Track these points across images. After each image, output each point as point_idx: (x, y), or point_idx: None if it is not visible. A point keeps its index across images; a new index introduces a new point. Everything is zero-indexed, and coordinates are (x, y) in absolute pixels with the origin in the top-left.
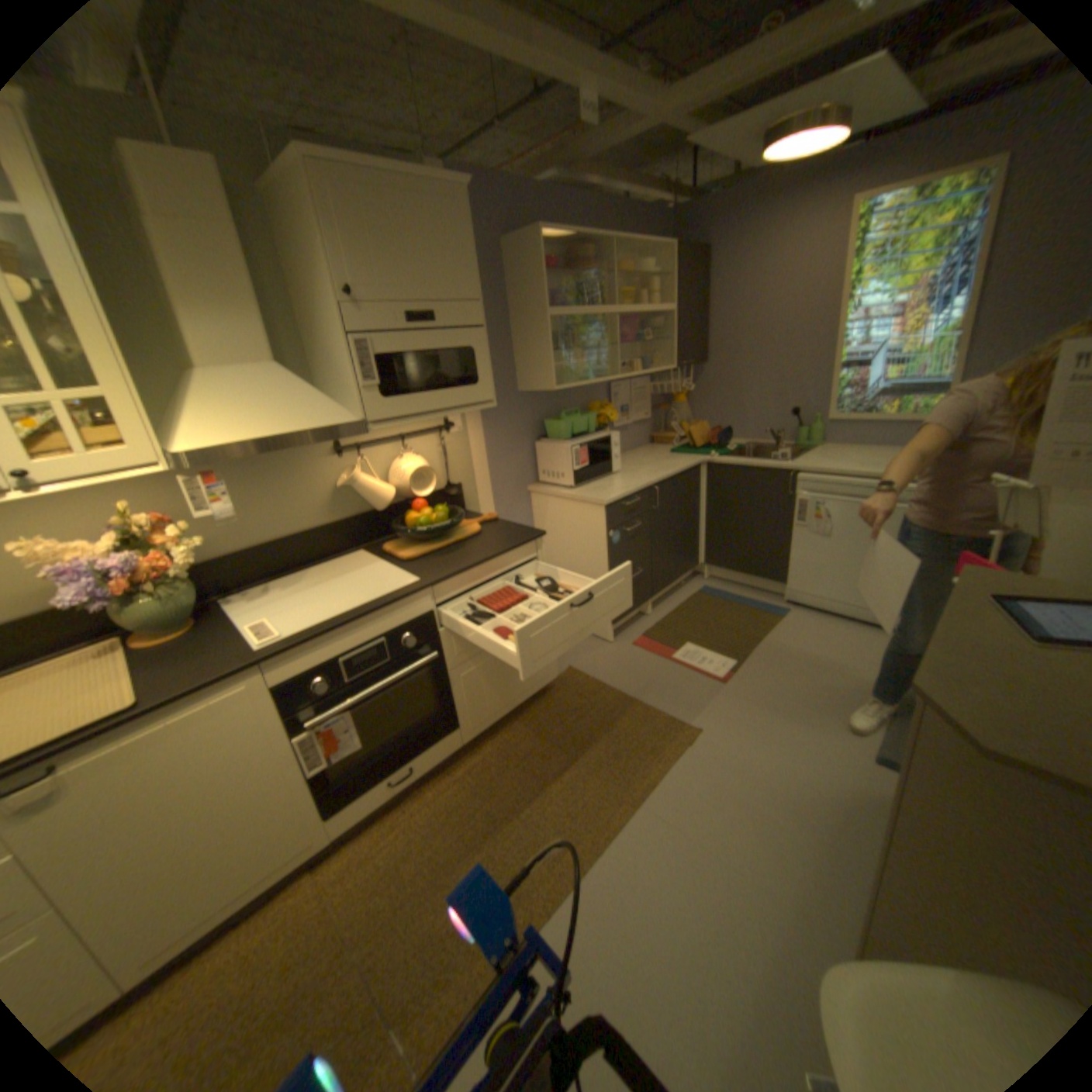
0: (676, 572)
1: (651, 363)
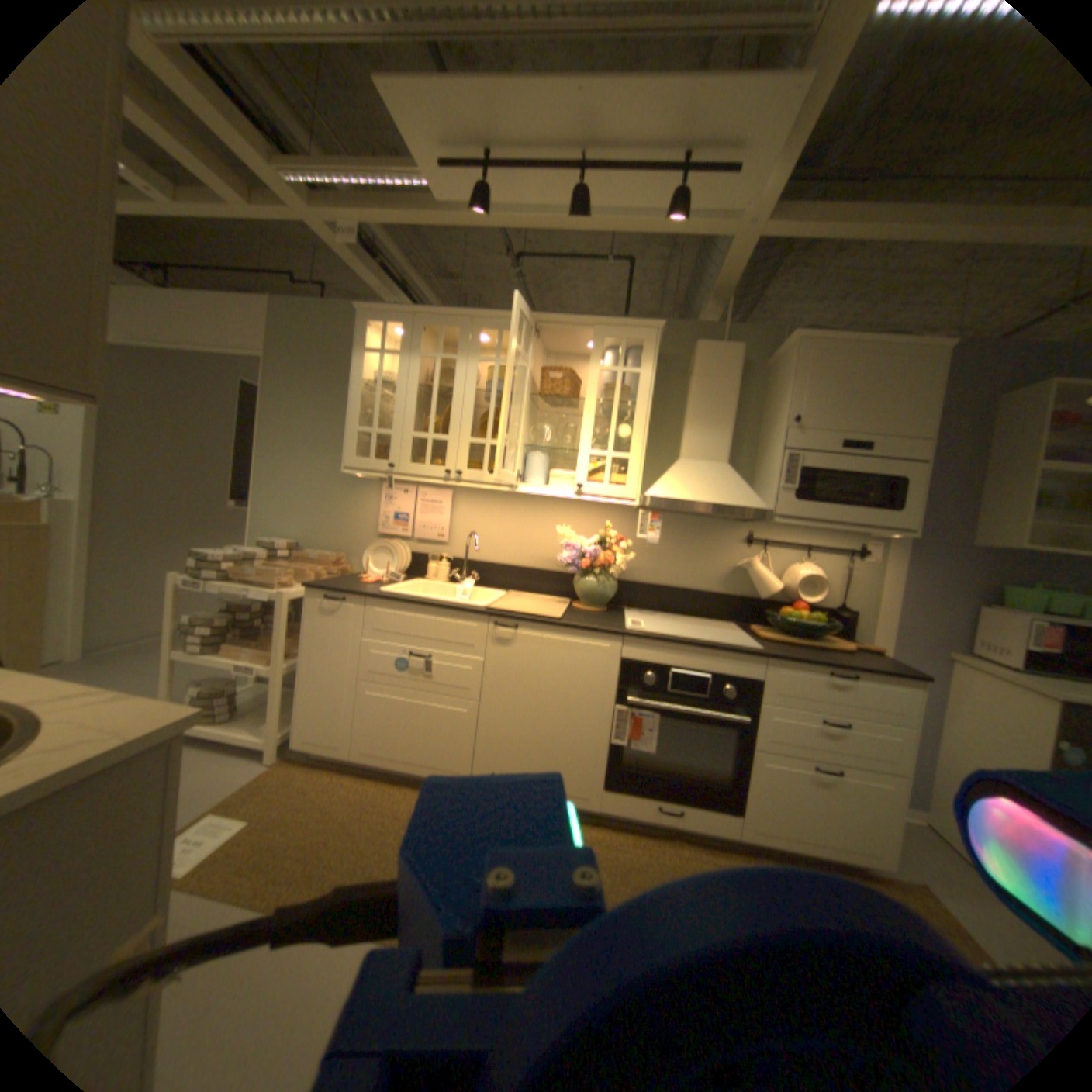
0: None
1: None
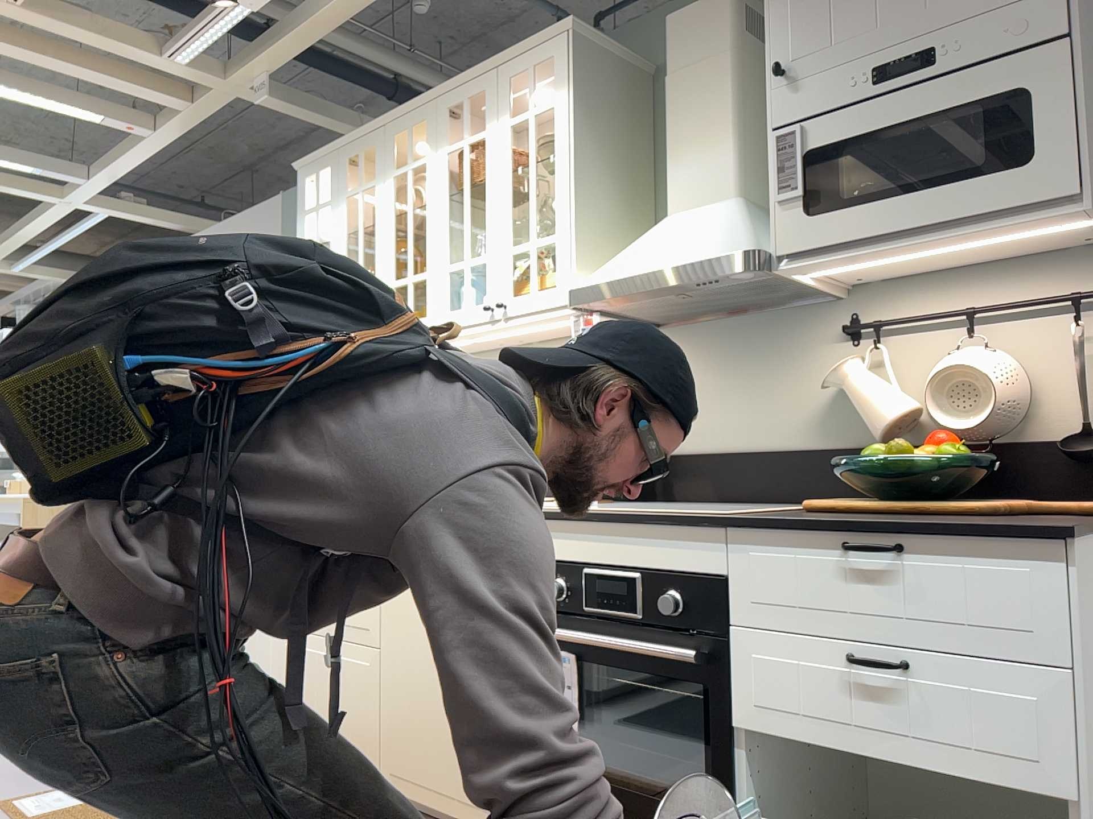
0: None
1: None
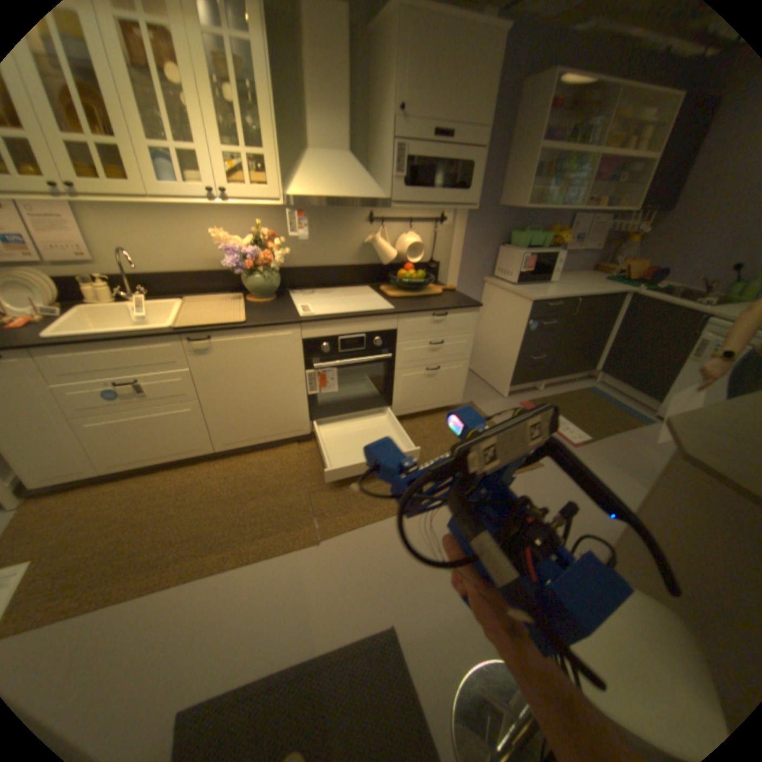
0: (575, 368)
1: (619, 202)
